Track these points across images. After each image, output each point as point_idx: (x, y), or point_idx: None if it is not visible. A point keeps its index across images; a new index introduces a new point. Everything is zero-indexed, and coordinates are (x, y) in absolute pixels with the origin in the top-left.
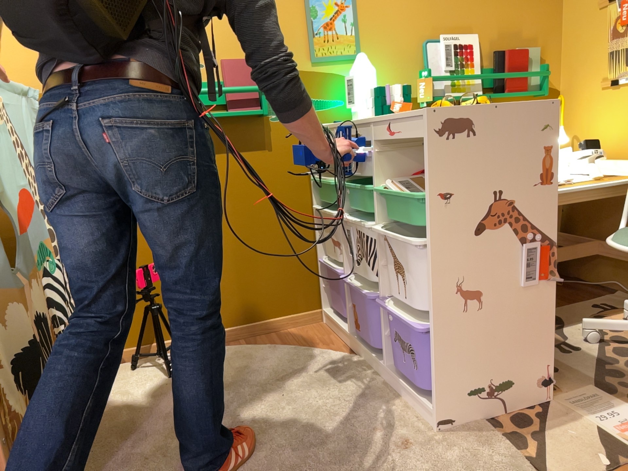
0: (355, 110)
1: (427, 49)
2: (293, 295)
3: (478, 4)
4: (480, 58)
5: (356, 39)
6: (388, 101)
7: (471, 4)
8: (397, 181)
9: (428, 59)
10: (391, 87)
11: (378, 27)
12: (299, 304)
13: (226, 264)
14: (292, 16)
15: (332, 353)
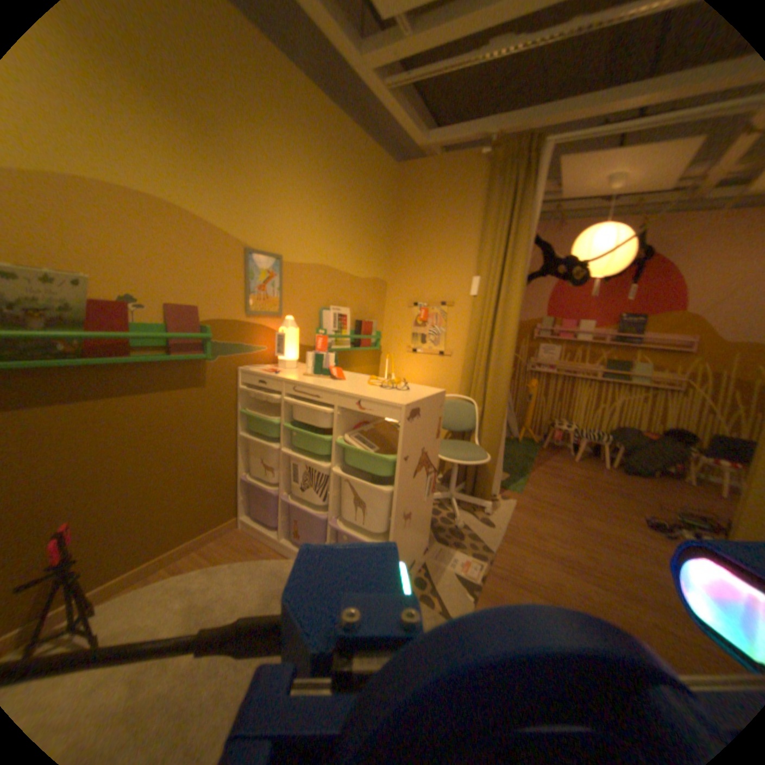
0: (283, 359)
1: (323, 314)
2: (214, 513)
3: (350, 289)
4: (350, 324)
5: (280, 301)
6: (325, 364)
7: (347, 288)
8: (352, 435)
9: (323, 322)
10: (325, 353)
11: (294, 294)
12: (218, 519)
13: (151, 503)
14: (234, 275)
15: (269, 563)
